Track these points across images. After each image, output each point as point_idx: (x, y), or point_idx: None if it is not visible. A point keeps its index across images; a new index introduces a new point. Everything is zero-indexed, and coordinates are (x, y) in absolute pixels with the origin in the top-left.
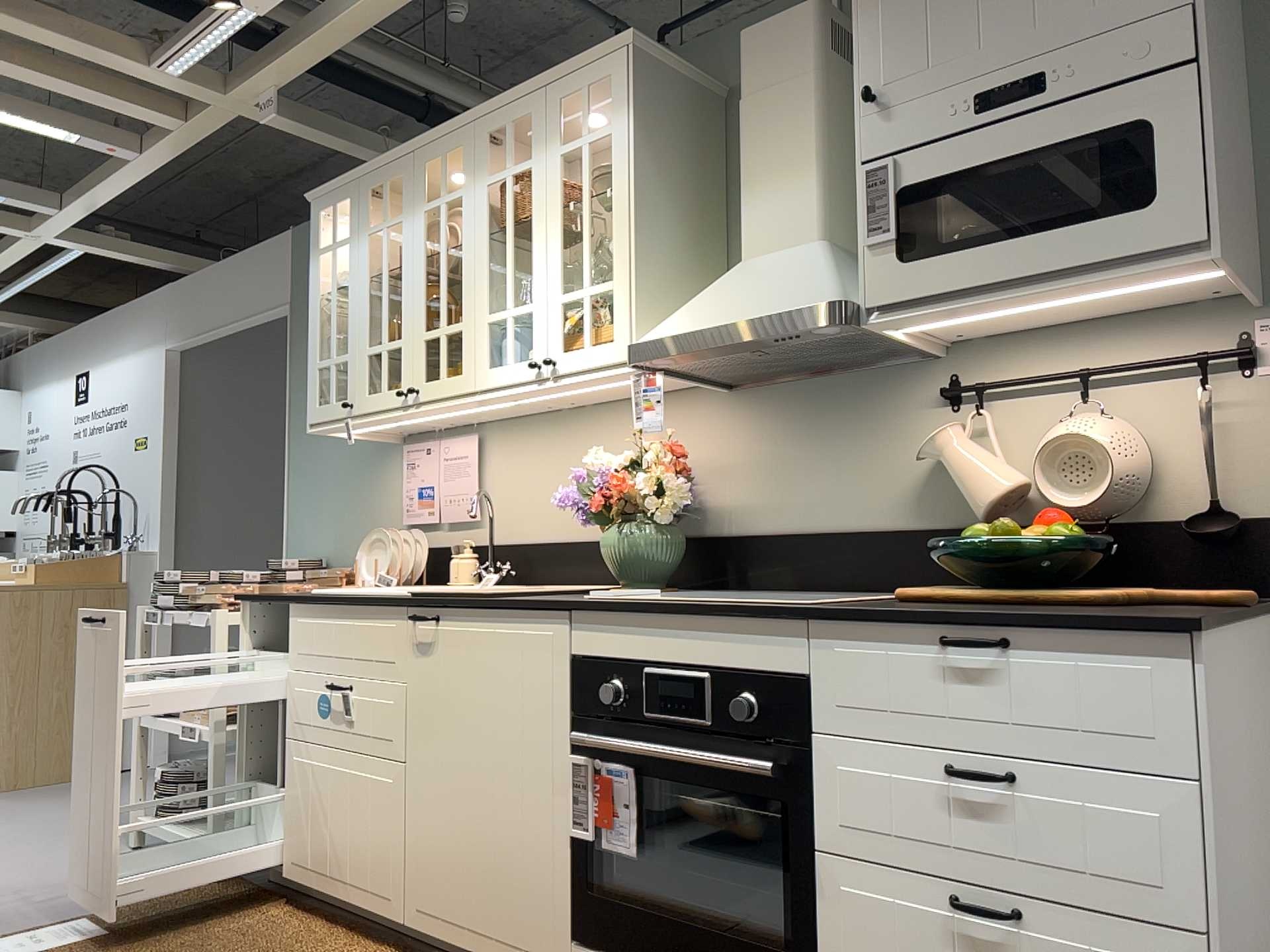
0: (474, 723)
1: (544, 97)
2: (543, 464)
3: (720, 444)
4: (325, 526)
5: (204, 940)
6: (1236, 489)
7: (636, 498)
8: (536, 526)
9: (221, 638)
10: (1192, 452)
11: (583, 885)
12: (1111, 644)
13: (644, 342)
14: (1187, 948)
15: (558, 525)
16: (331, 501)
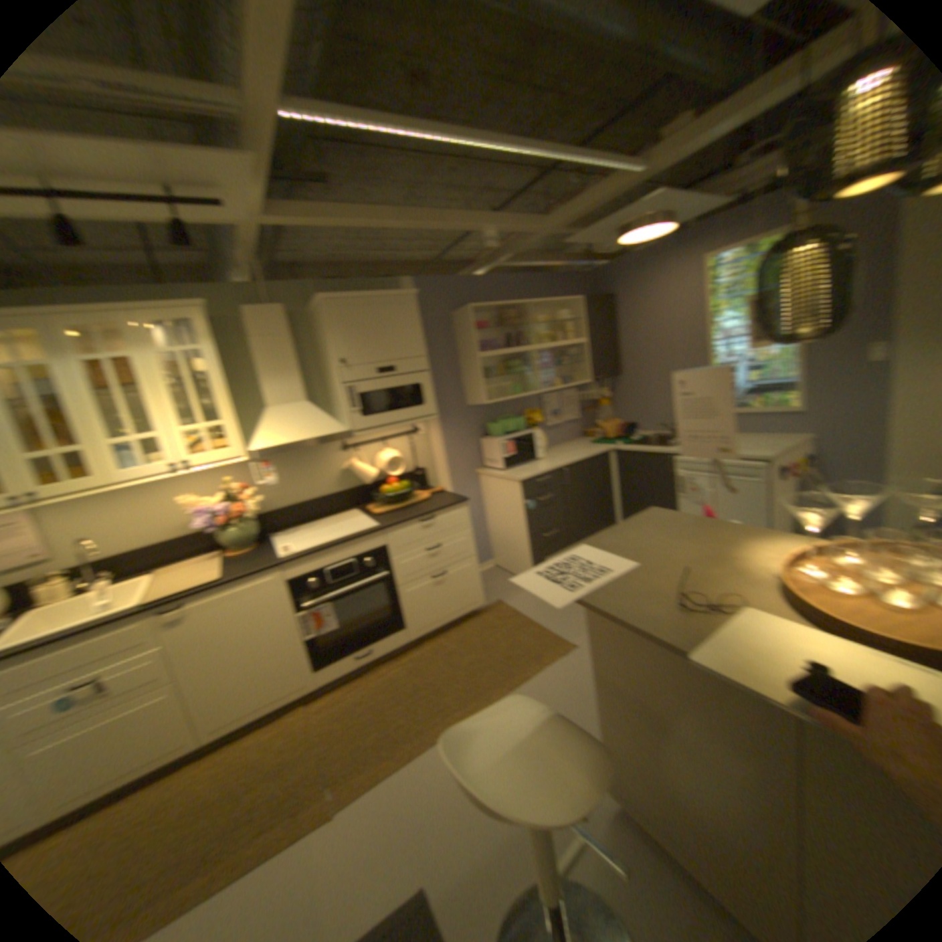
0: (226, 635)
1: (123, 314)
2: (104, 511)
3: (242, 478)
4: None
5: None
6: (416, 462)
7: (232, 512)
8: (108, 546)
9: None
10: (409, 455)
11: (310, 652)
12: (451, 508)
13: (258, 449)
14: (470, 558)
15: (132, 540)
16: None
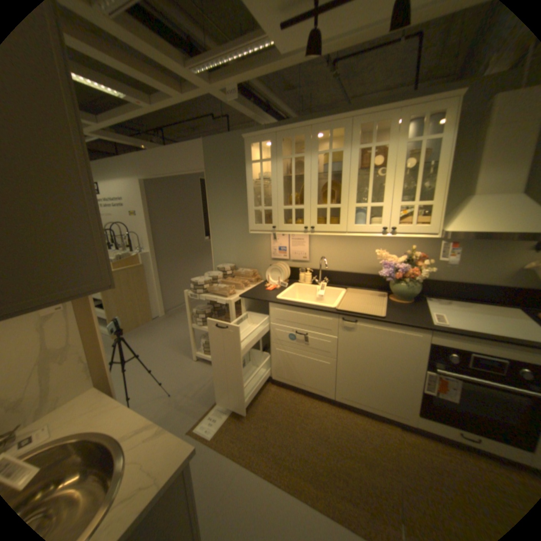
0: (376, 355)
1: (400, 112)
2: (339, 246)
3: (426, 250)
4: (231, 253)
5: (266, 409)
6: None
7: (410, 273)
8: (335, 266)
9: (233, 309)
10: None
11: (427, 405)
12: None
13: (458, 232)
14: None
15: (346, 267)
16: (233, 246)
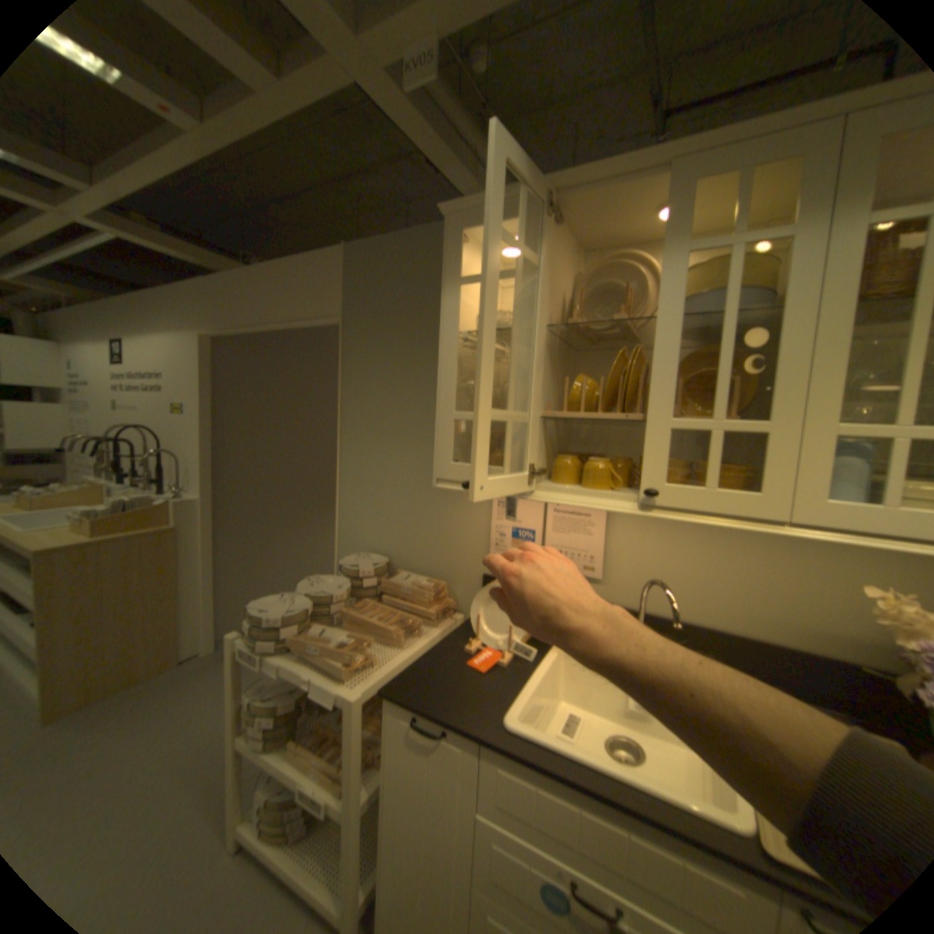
0: None
1: None
2: (707, 549)
3: None
4: (385, 527)
5: None
6: None
7: None
8: (688, 607)
9: (356, 729)
10: None
11: None
12: None
13: None
14: None
15: (727, 616)
16: (392, 507)
